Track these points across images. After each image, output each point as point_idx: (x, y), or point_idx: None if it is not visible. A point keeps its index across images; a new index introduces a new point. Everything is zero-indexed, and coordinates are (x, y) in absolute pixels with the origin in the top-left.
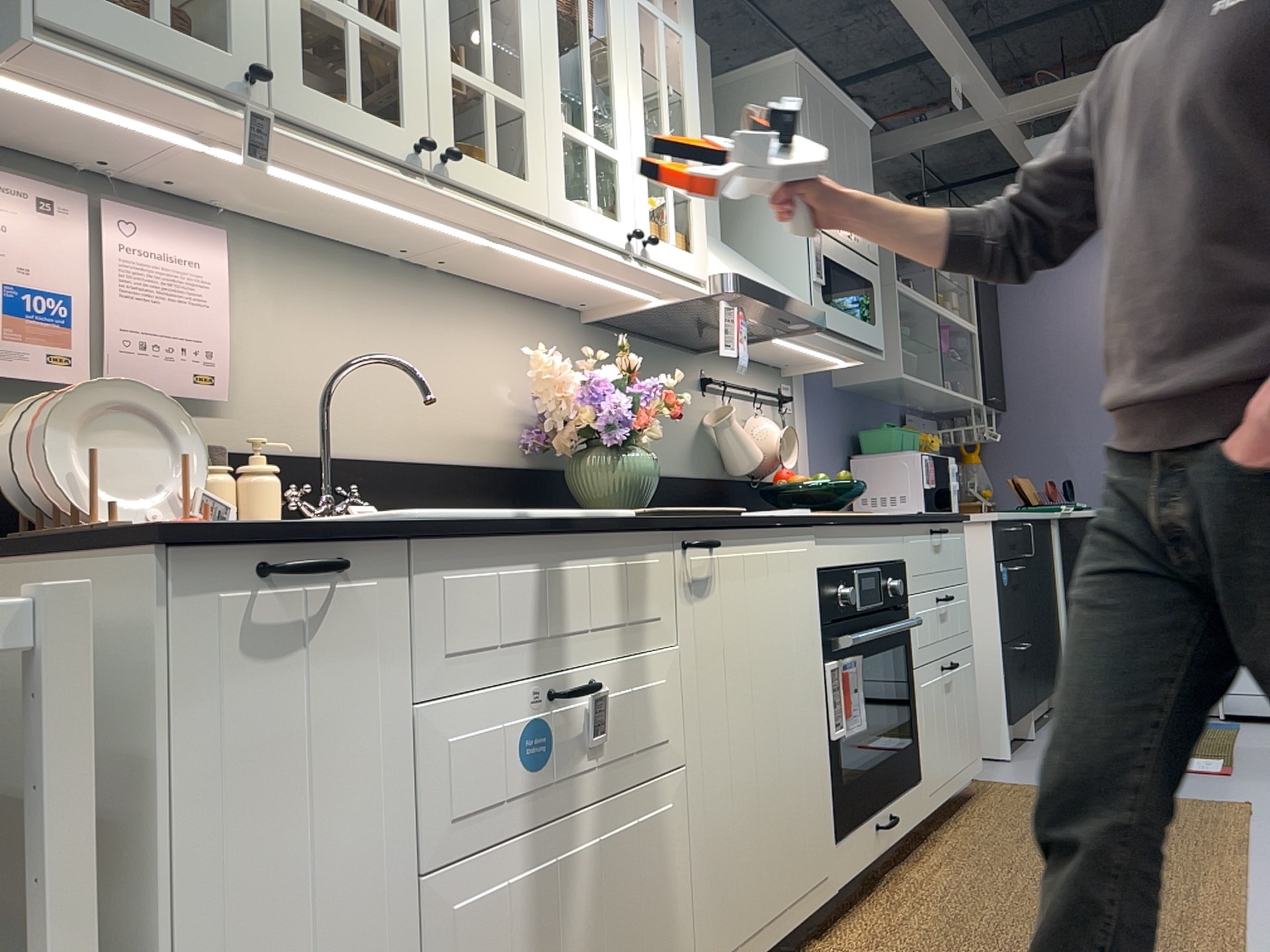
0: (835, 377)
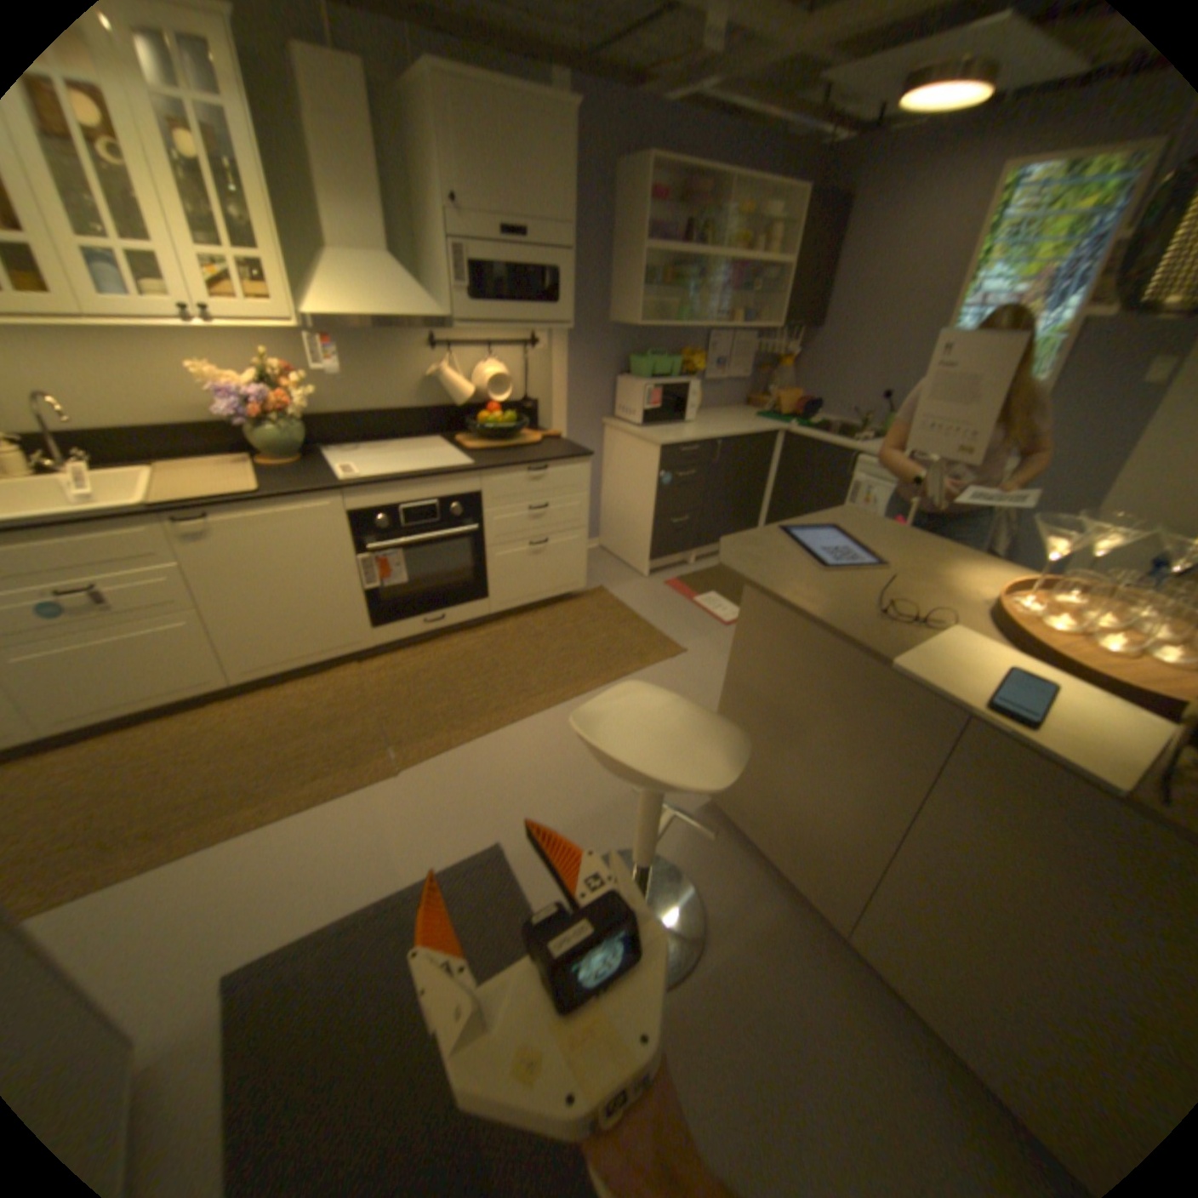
0: (611, 313)
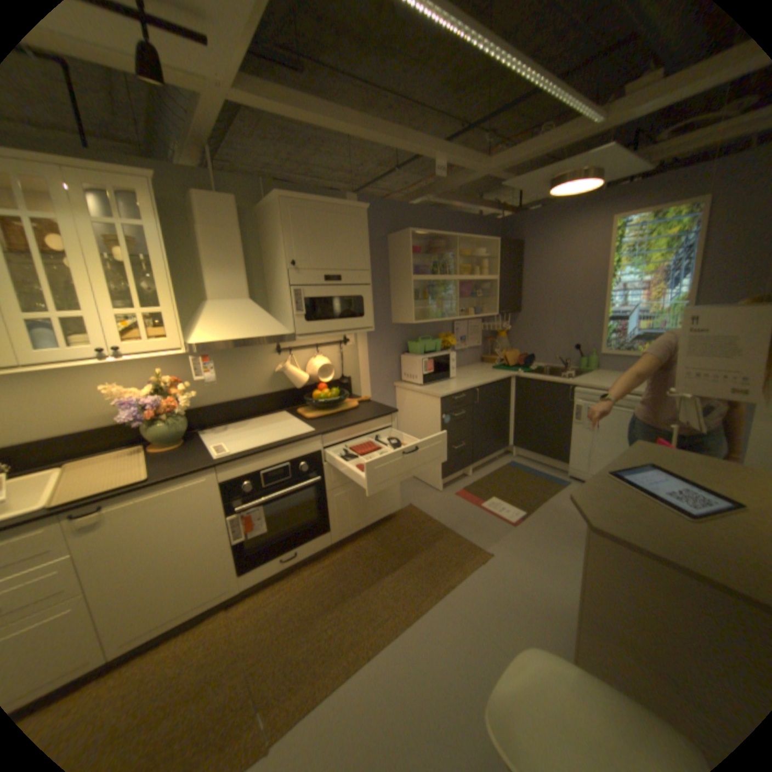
0: (392, 319)
